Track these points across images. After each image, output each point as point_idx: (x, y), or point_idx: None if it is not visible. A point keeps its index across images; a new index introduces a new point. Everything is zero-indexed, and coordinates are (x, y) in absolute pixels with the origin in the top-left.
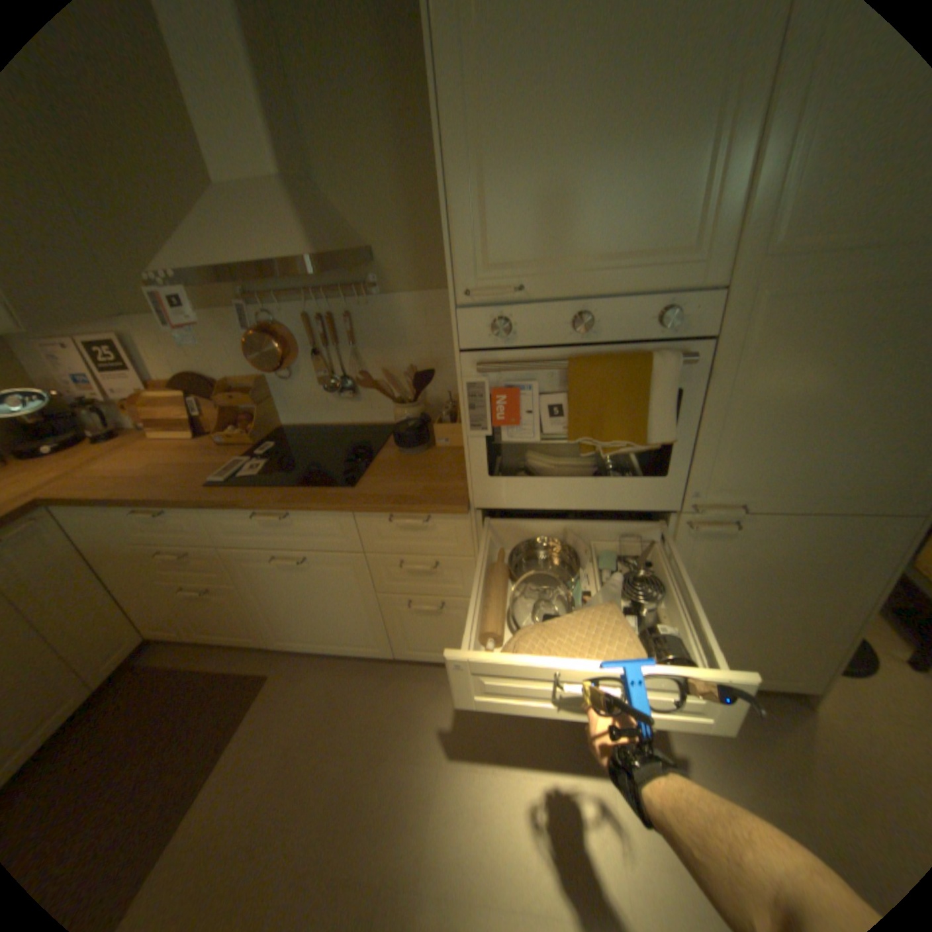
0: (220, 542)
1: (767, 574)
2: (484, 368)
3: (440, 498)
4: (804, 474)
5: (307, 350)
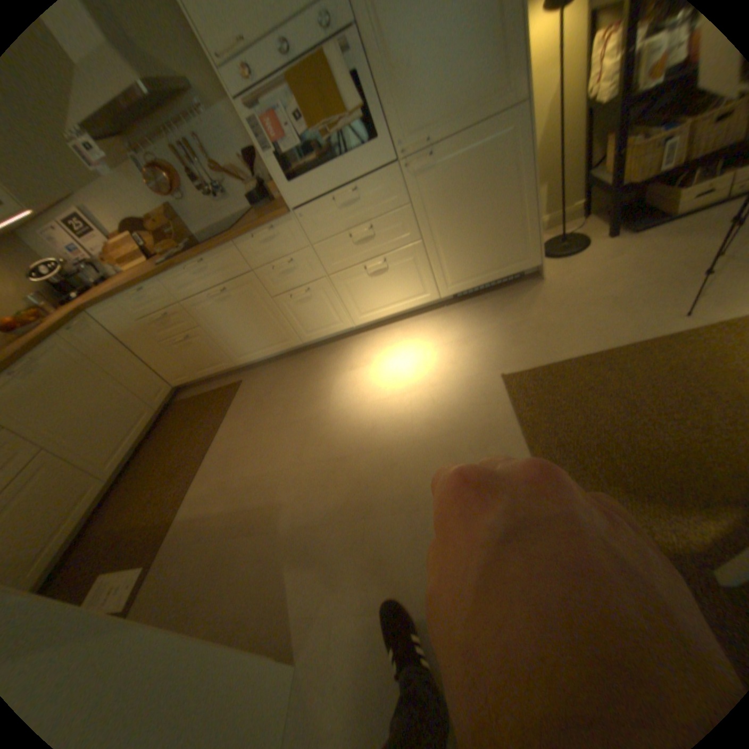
0: (179, 296)
1: (465, 182)
2: (245, 99)
3: (272, 210)
4: (448, 97)
5: (184, 171)
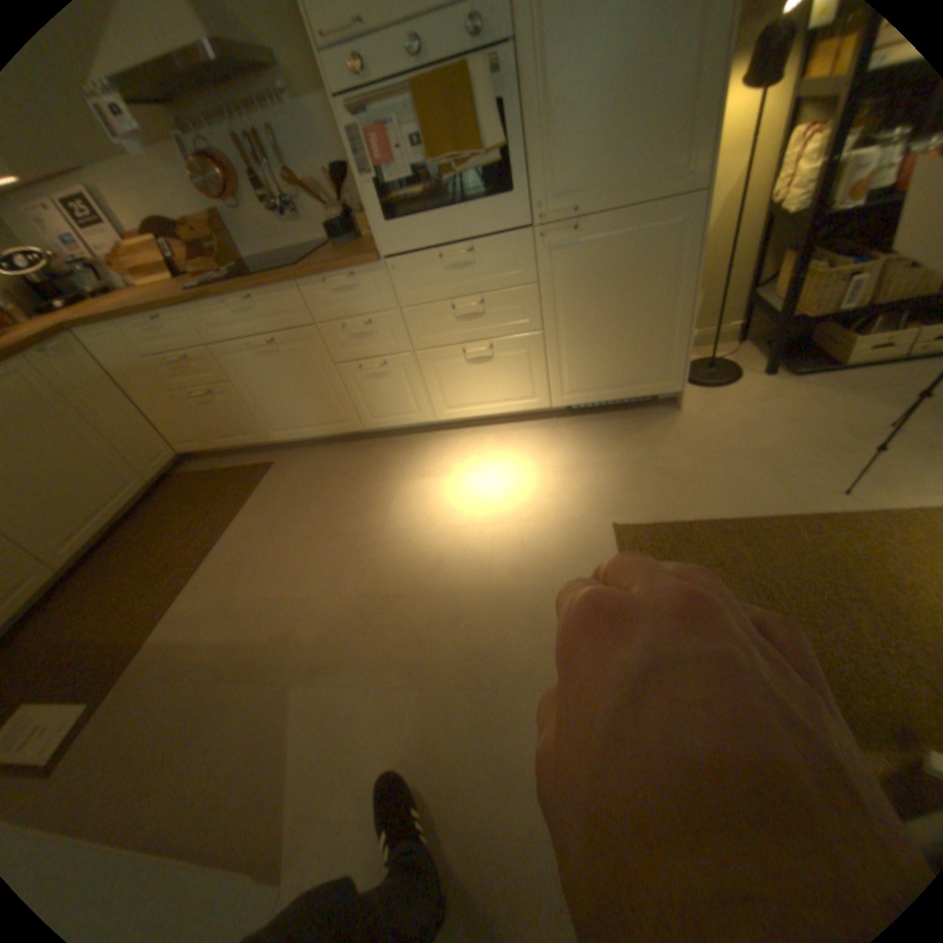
0: (206, 338)
1: (610, 273)
2: (348, 103)
3: (355, 253)
4: (610, 163)
5: (244, 174)
